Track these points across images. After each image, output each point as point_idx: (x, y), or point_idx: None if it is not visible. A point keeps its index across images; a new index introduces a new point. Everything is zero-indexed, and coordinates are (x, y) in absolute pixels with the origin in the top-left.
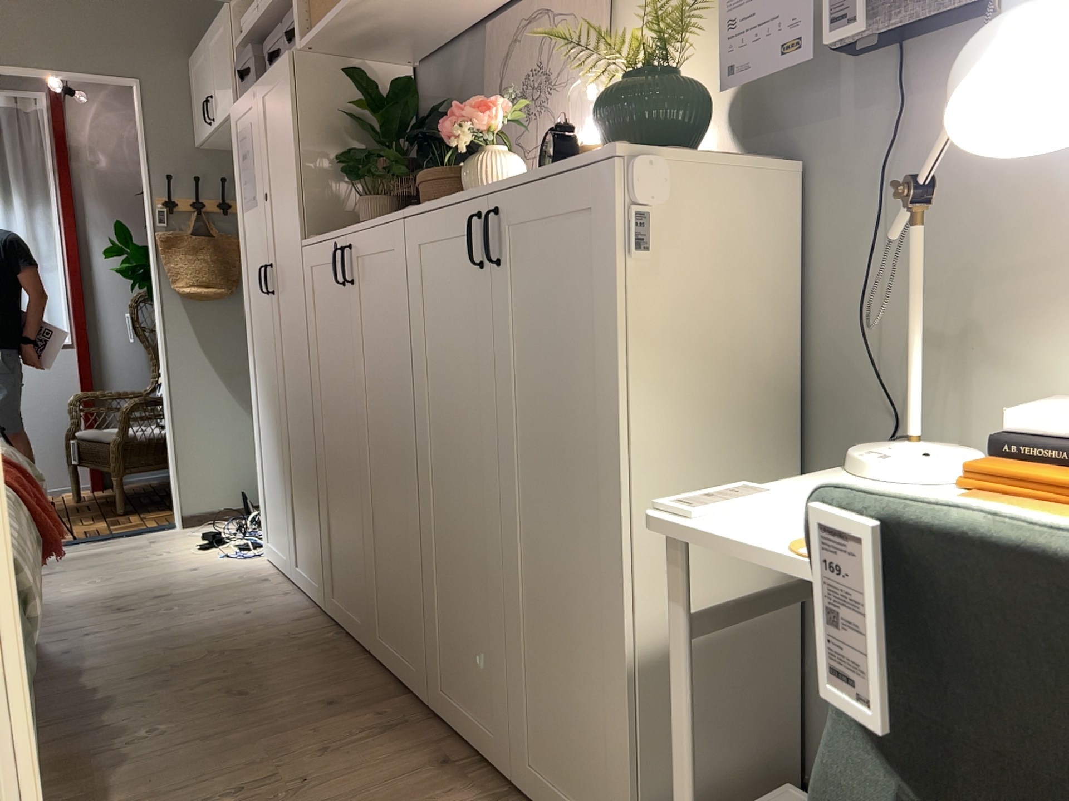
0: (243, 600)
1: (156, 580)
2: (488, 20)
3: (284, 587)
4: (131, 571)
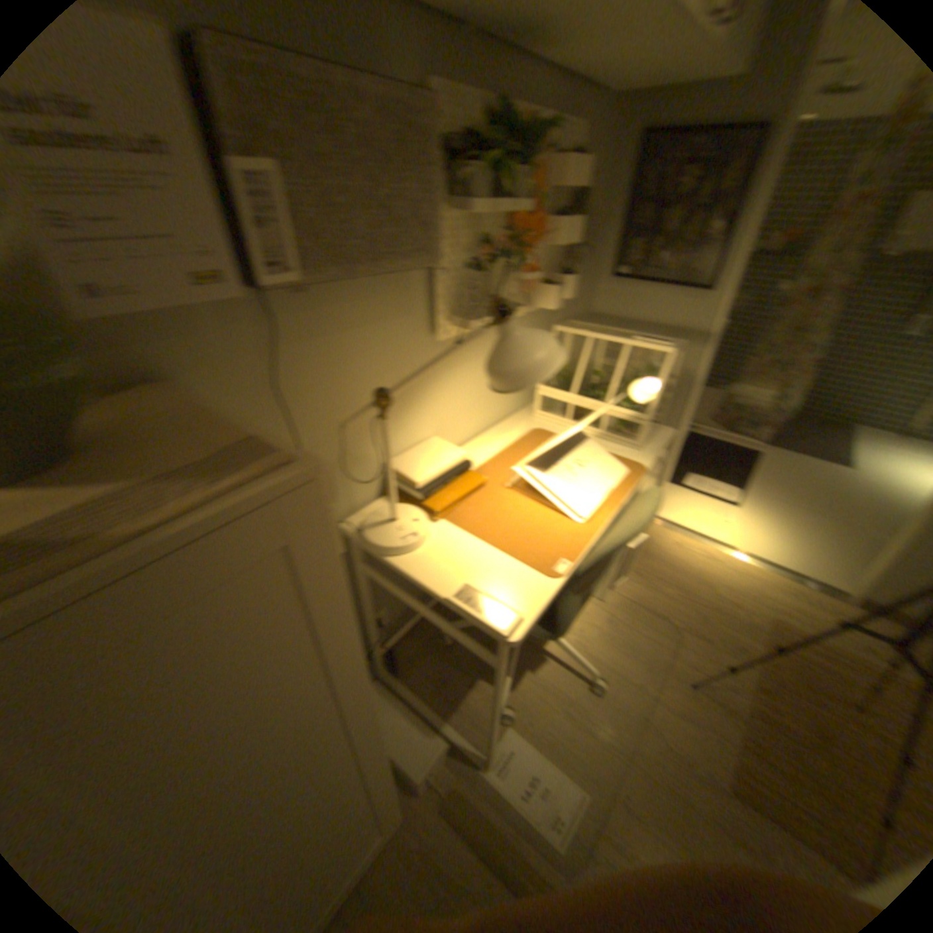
0: None
1: None
2: None
3: None
4: None
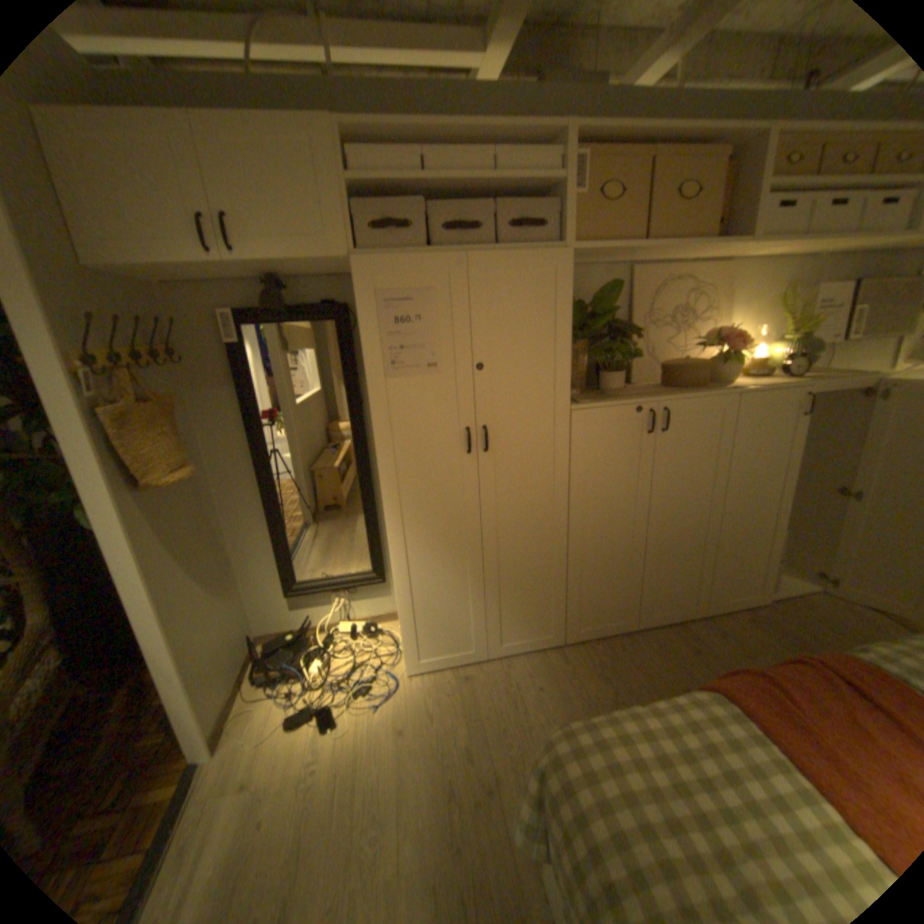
0: (511, 692)
1: (414, 766)
2: (635, 264)
3: (493, 666)
4: (361, 797)
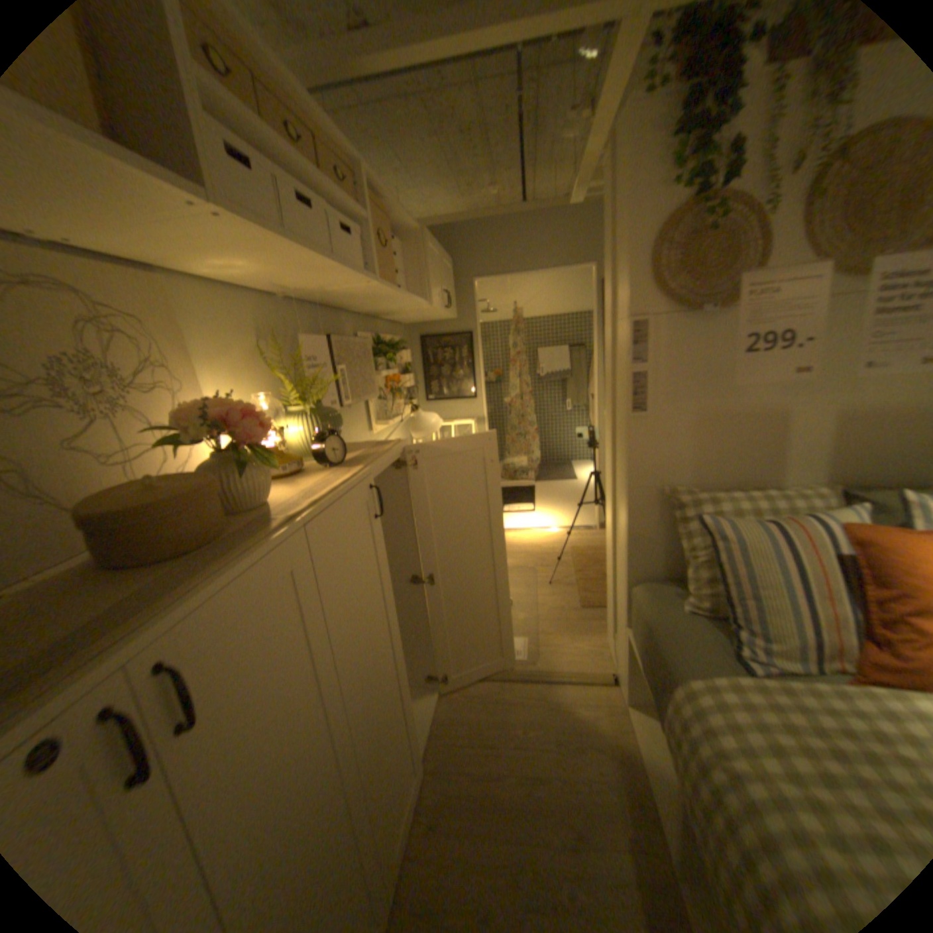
0: None
1: None
2: None
3: None
4: None
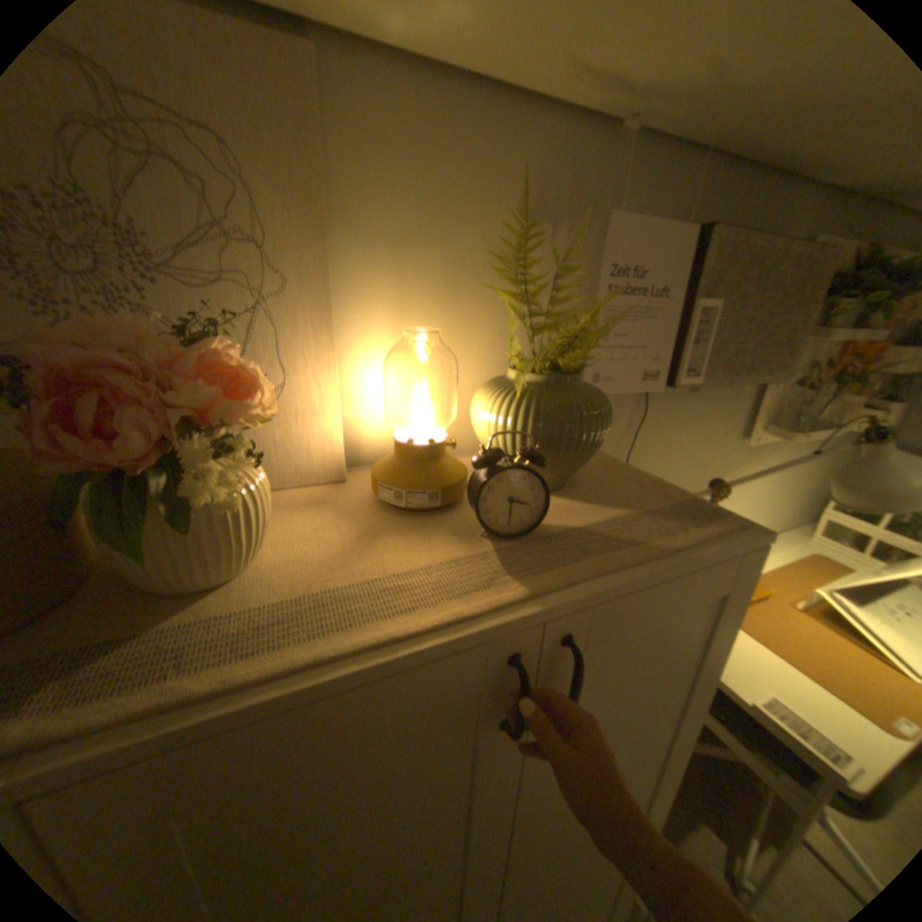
0: None
1: None
2: None
3: None
4: None
